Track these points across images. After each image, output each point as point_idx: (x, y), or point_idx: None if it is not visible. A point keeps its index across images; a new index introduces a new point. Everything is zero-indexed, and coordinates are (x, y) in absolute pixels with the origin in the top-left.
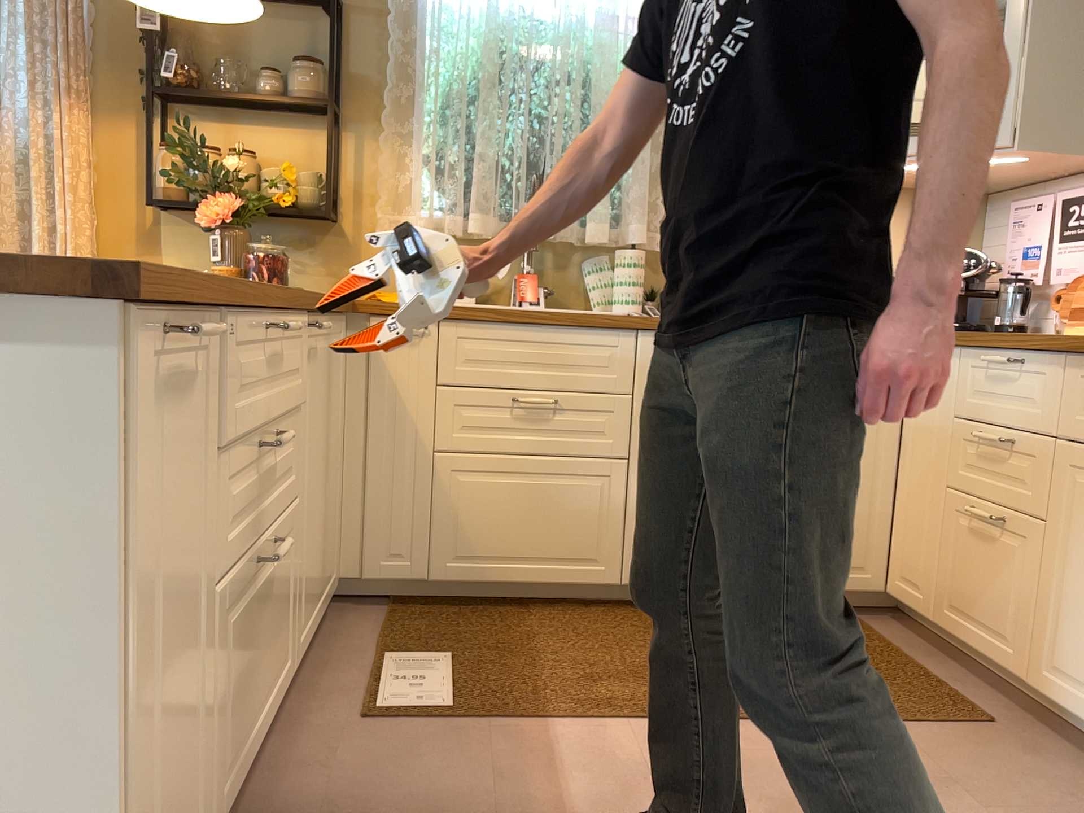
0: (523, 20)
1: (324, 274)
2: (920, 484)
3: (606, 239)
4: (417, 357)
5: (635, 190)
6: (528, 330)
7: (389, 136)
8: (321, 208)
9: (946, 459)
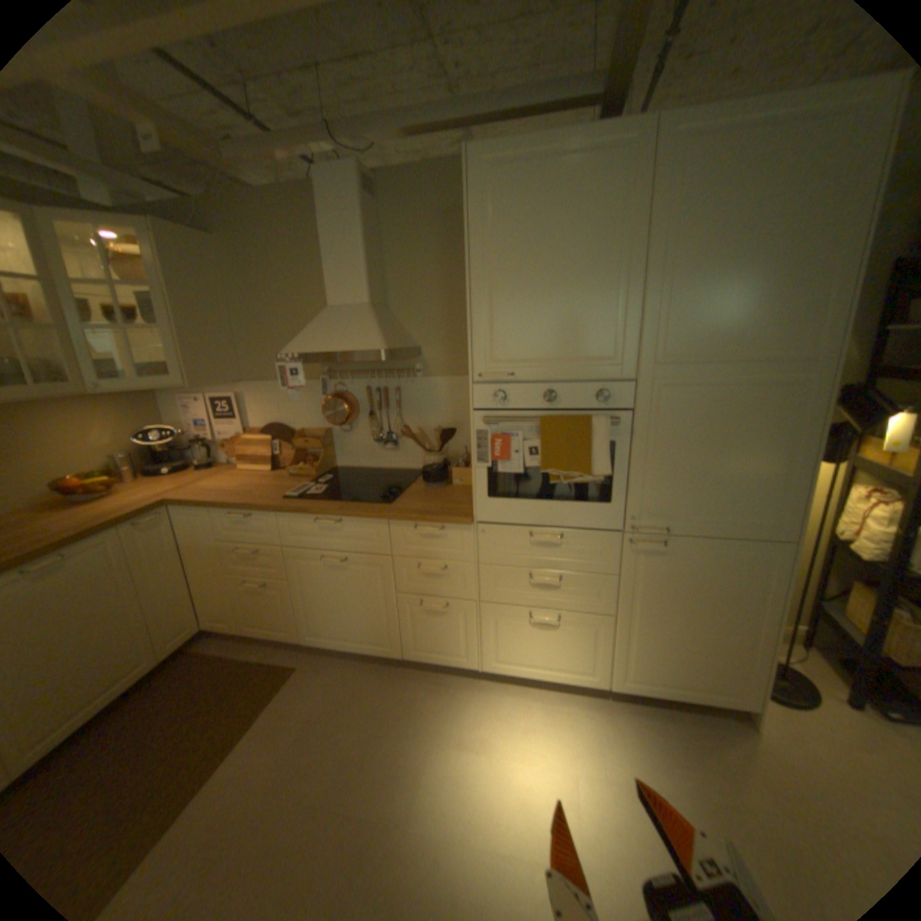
0: None
1: None
2: (203, 576)
3: None
4: None
5: None
6: None
7: None
8: None
9: (216, 562)
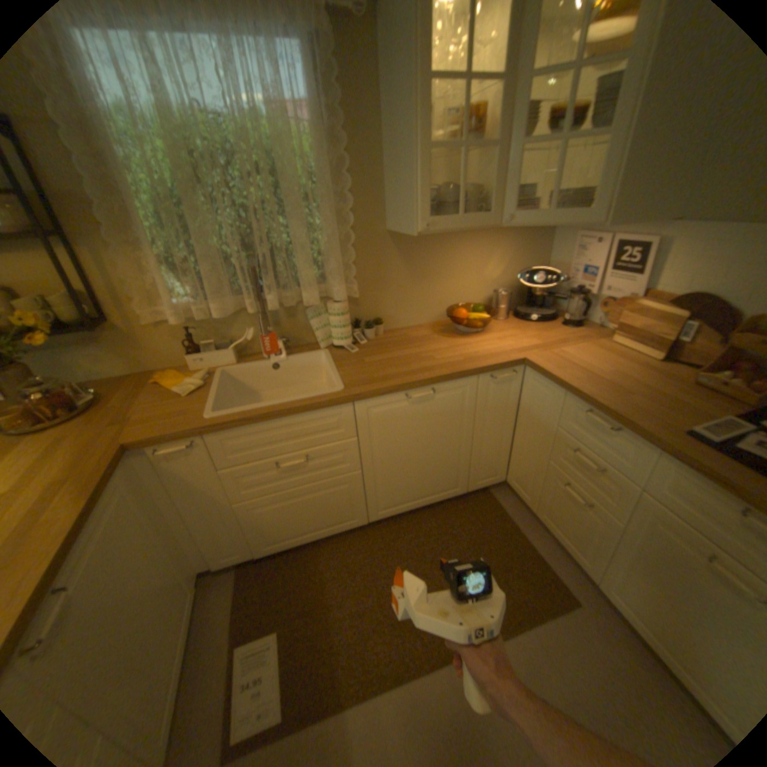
0: (198, 118)
1: (114, 358)
2: (529, 445)
3: (318, 303)
4: (196, 460)
5: (332, 261)
6: (274, 421)
7: (117, 245)
8: (87, 312)
9: (549, 443)
